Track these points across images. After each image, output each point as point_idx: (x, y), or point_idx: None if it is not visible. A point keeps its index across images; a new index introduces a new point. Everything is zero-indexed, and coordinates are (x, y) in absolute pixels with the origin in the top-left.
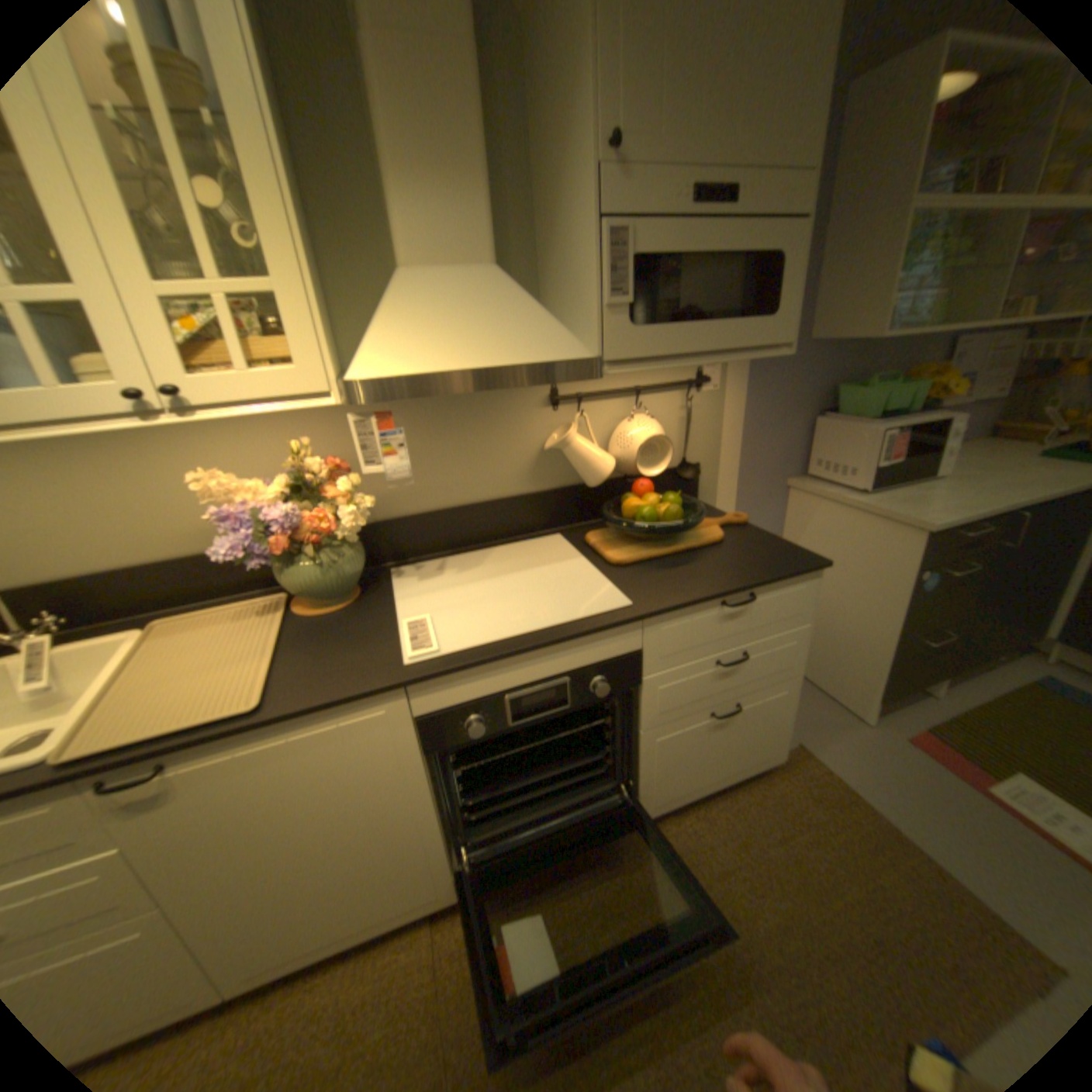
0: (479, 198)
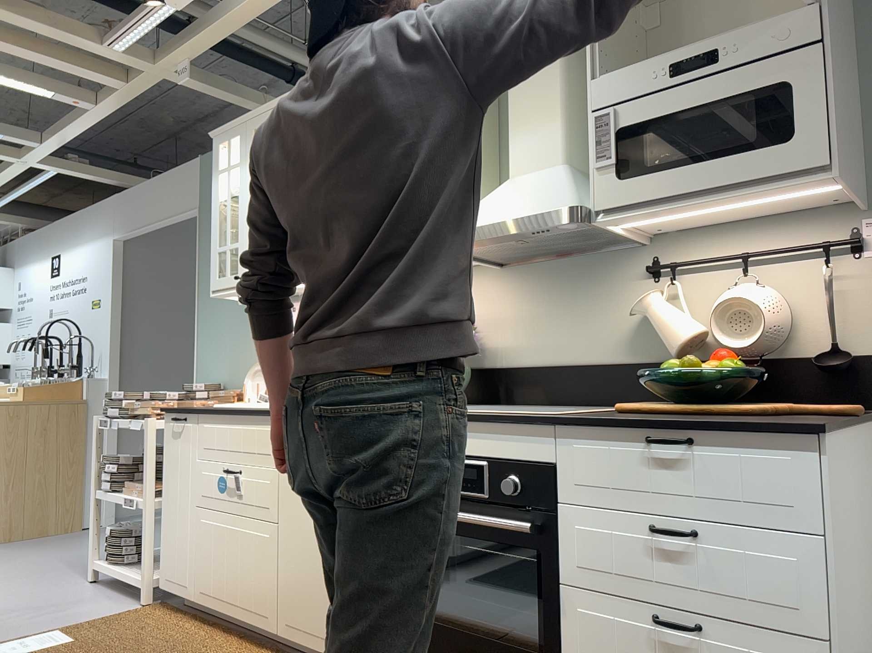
0: (555, 127)
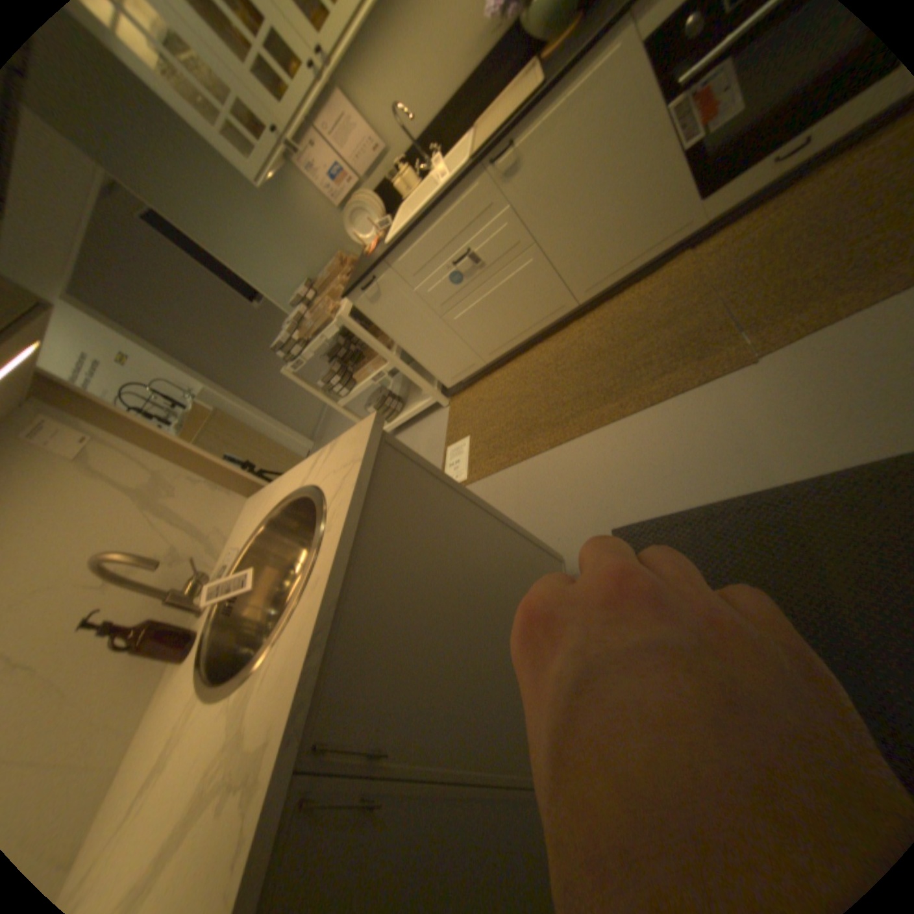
0: None
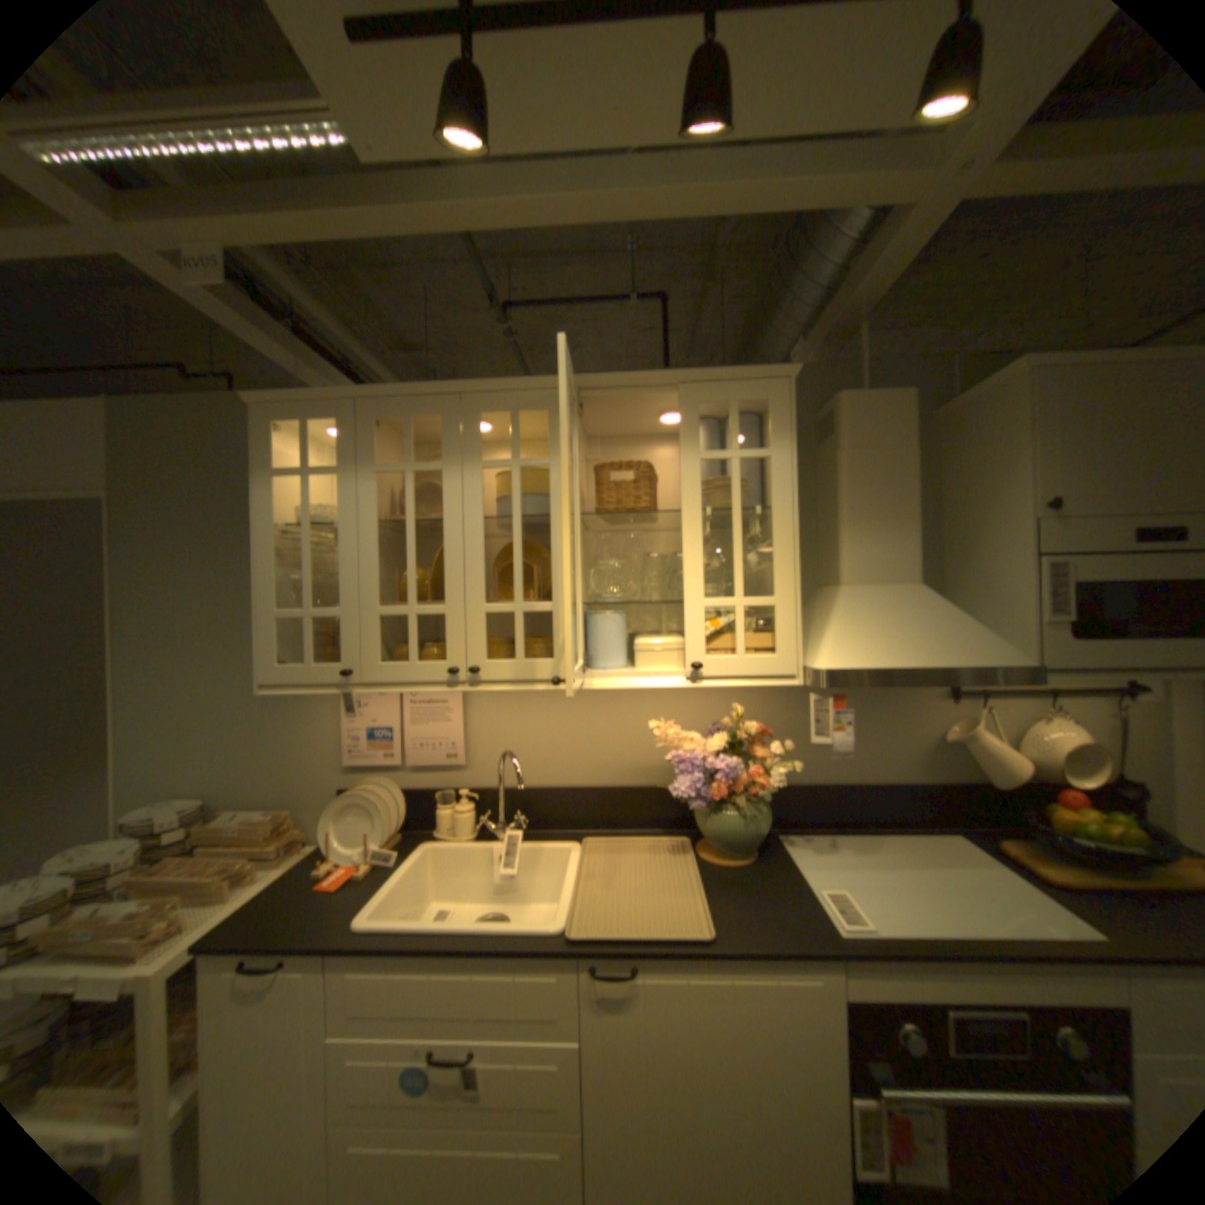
0: (914, 540)
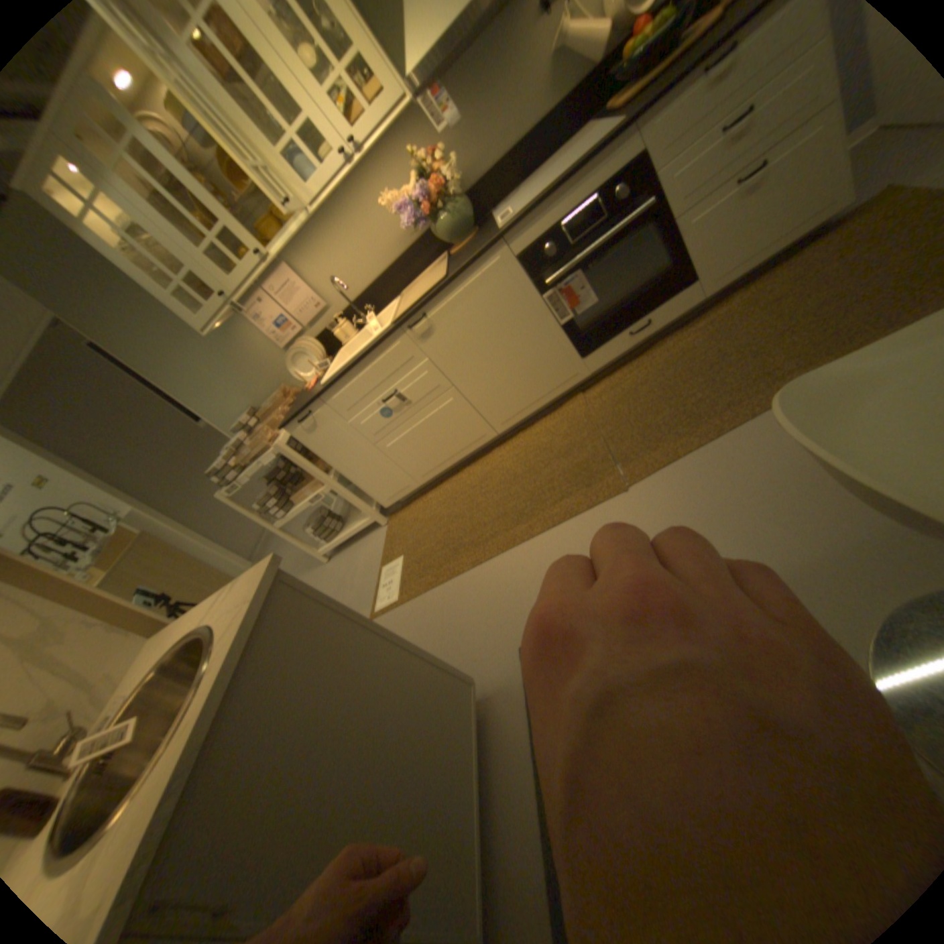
0: None
